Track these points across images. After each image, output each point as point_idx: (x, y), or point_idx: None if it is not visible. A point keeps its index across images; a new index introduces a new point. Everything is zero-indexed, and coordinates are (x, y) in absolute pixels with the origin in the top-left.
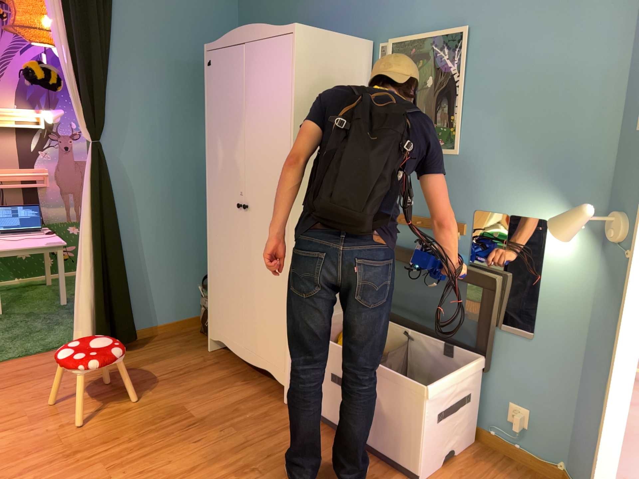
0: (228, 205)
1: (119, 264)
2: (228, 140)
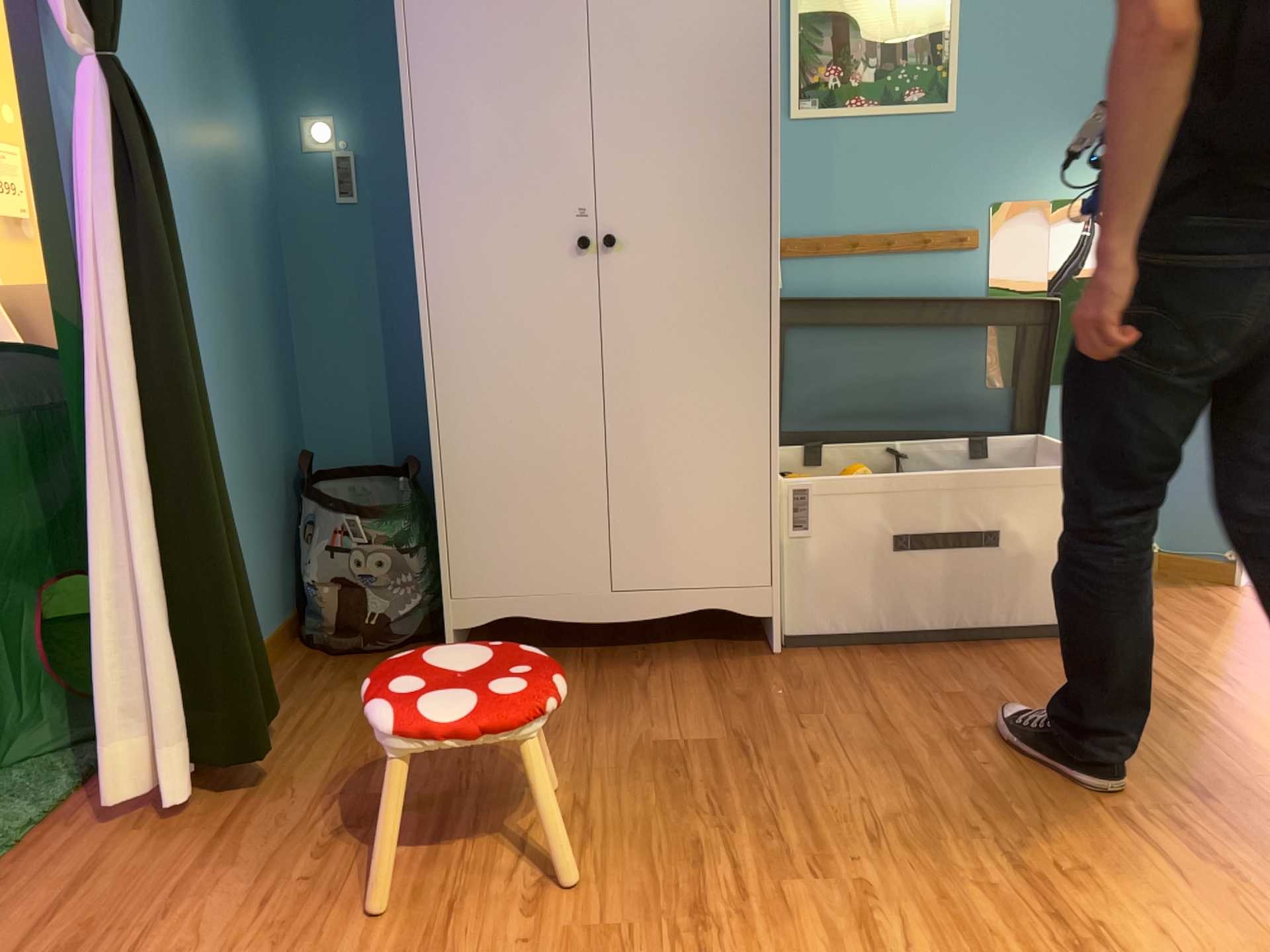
0: (526, 253)
1: (217, 481)
2: (516, 83)
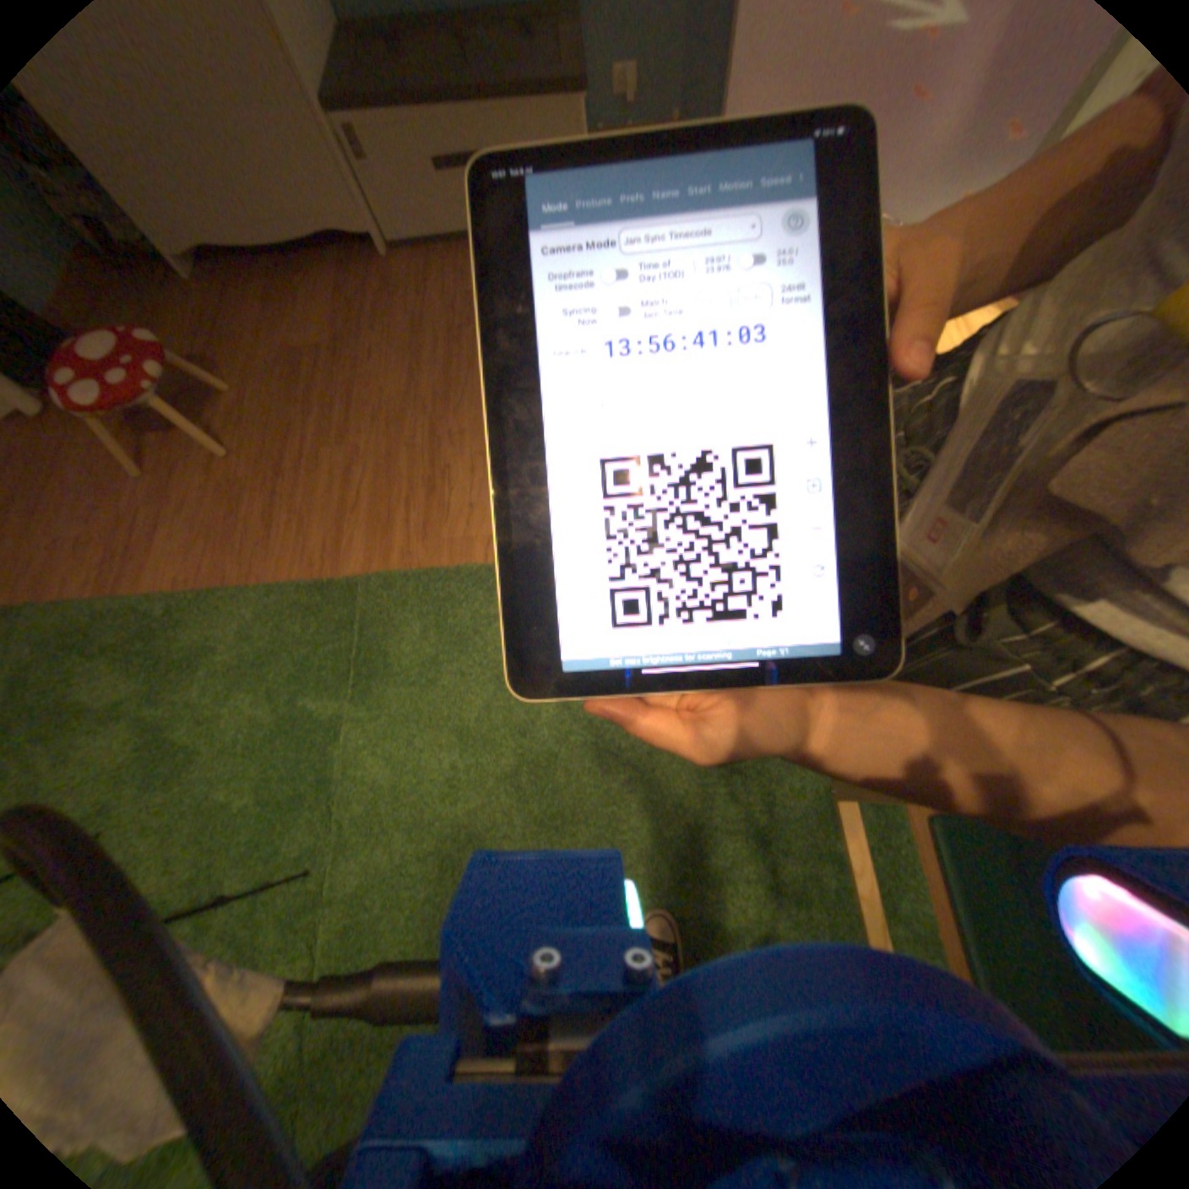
0: None
1: None
2: None
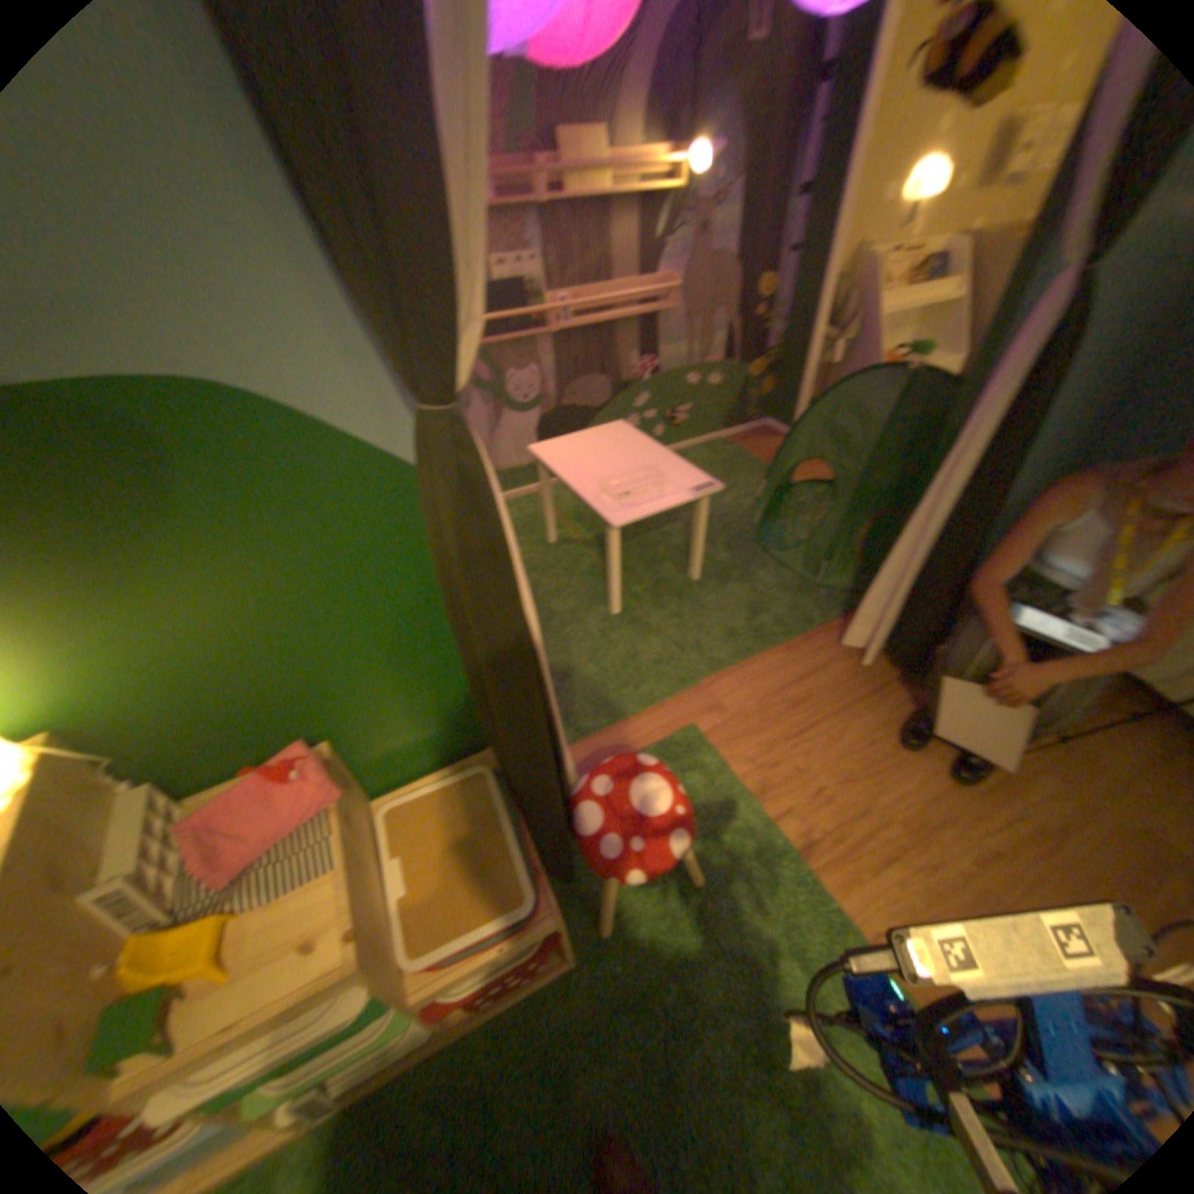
0: None
1: (986, 539)
2: None
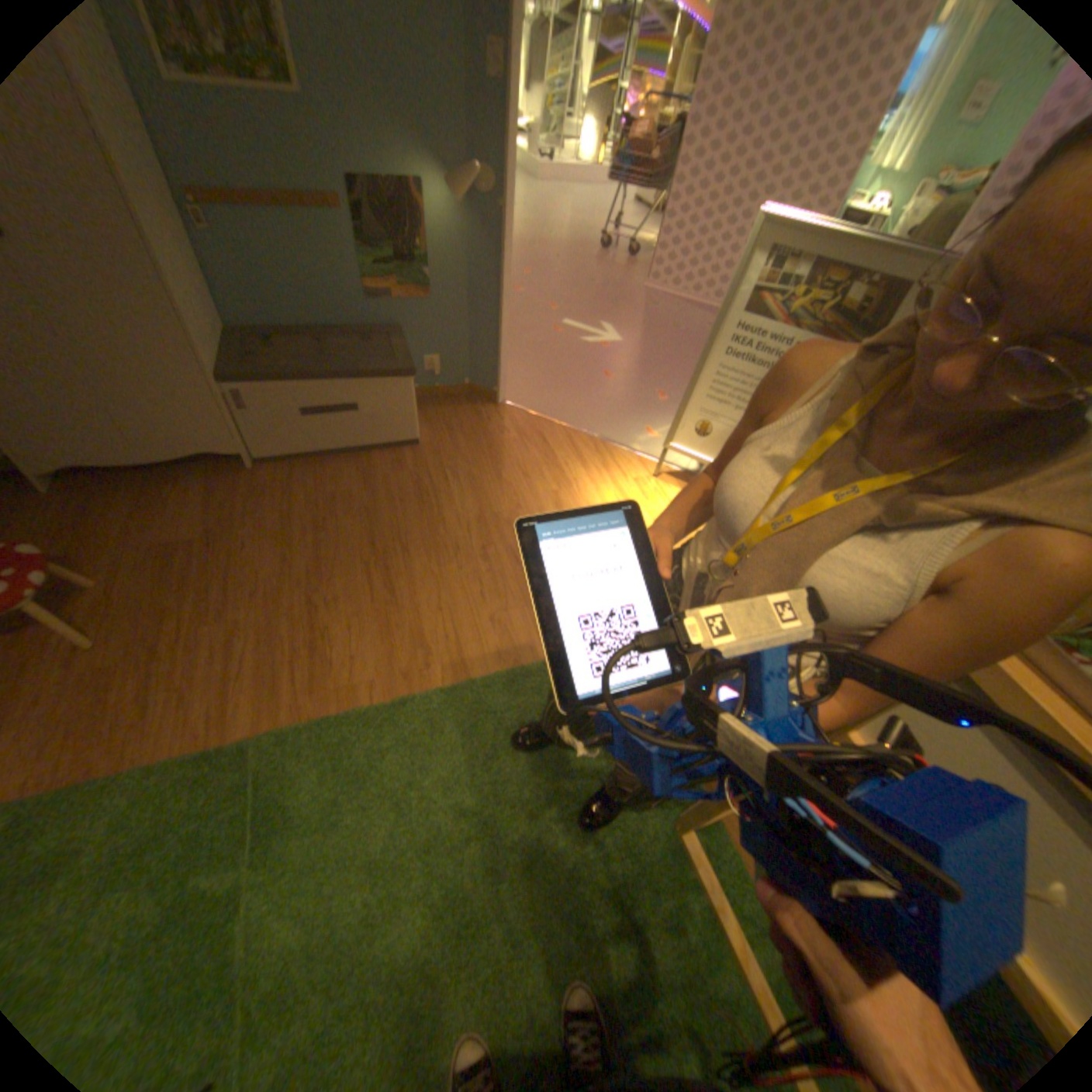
0: None
1: None
2: None
